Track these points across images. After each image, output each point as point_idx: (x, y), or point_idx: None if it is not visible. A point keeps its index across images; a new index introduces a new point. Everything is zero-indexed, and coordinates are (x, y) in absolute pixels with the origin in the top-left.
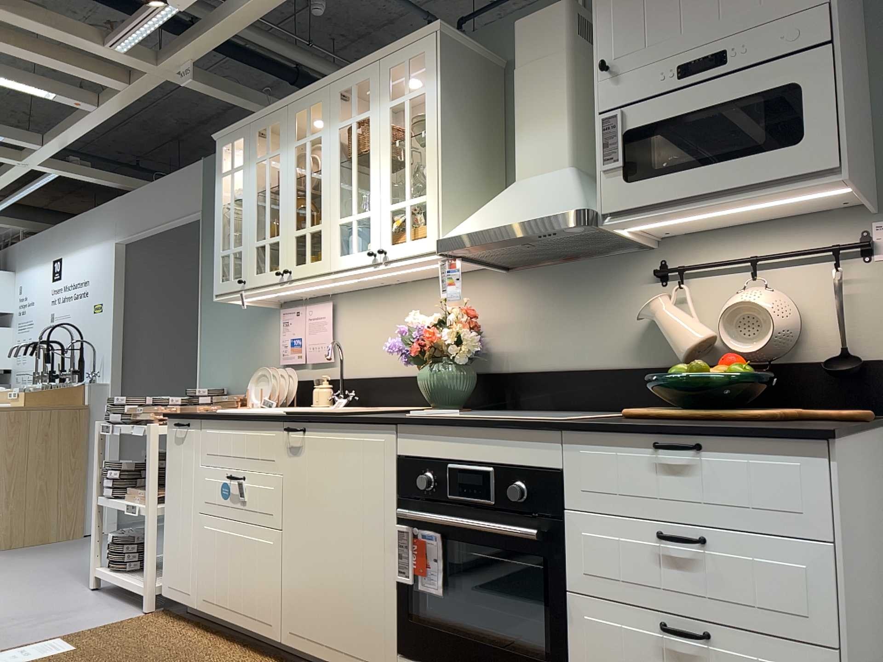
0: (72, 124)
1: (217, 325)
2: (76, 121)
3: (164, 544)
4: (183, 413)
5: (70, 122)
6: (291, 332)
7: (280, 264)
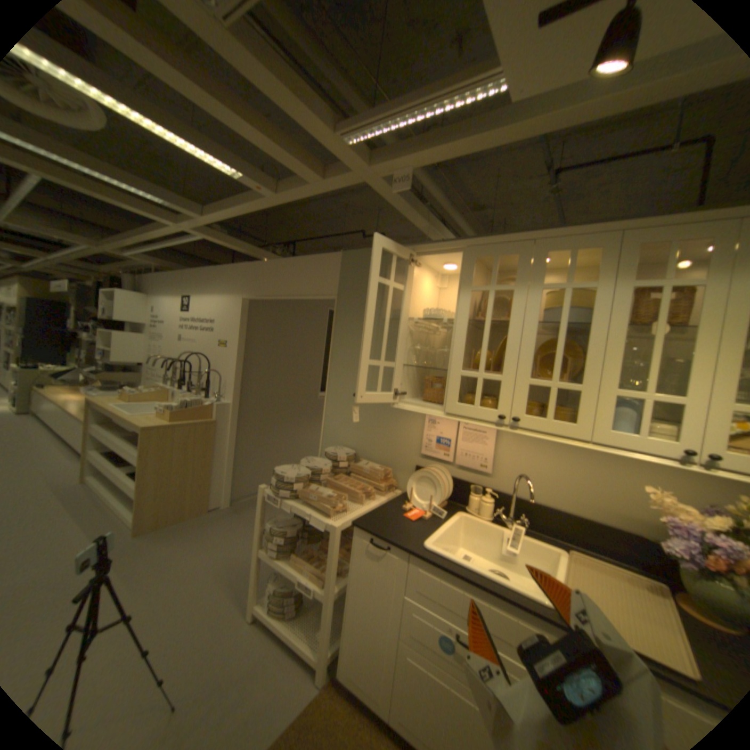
0: (235, 201)
1: (347, 395)
2: (241, 199)
3: (343, 636)
4: (374, 526)
5: (233, 198)
6: (439, 431)
7: (502, 406)
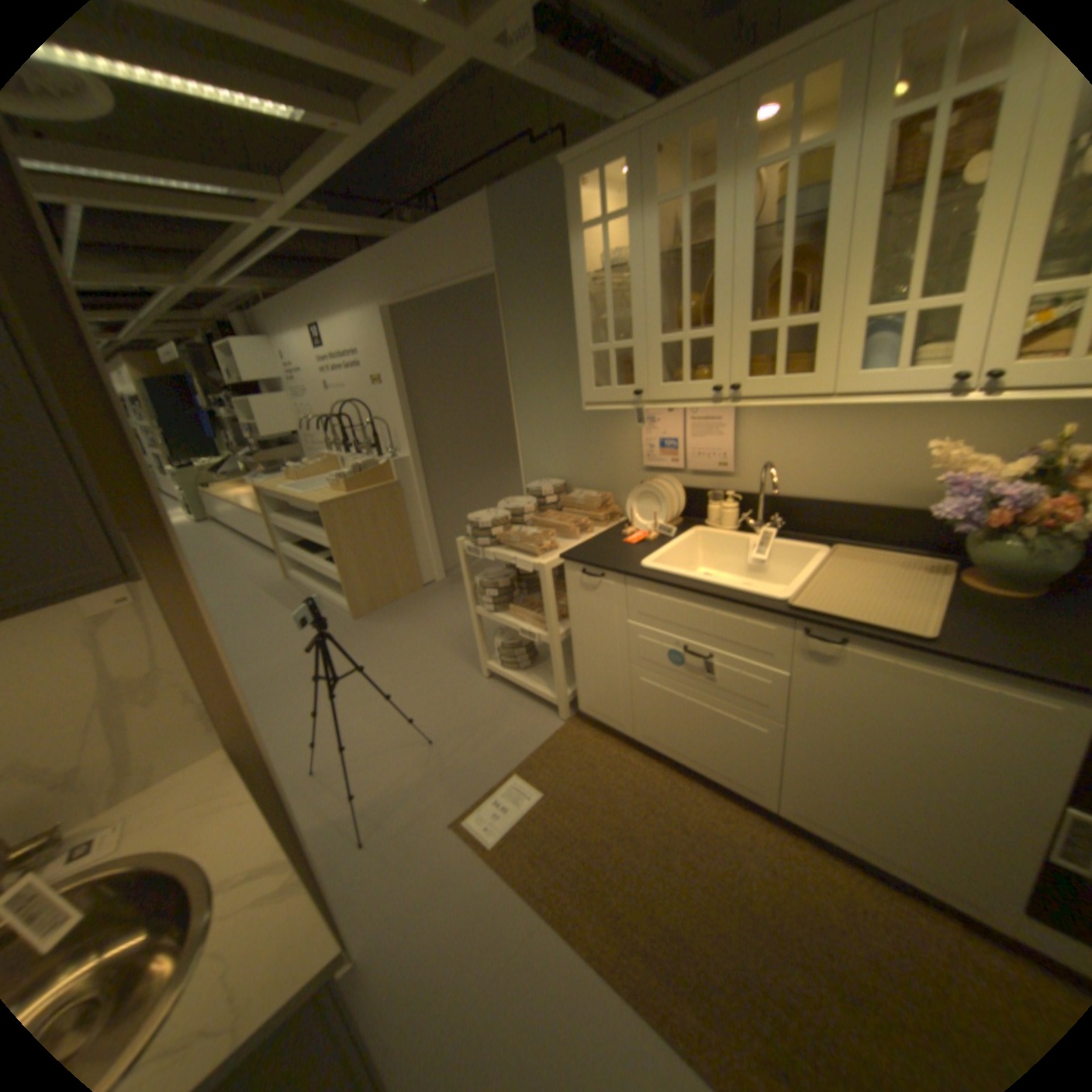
0: (313, 157)
1: (539, 411)
2: (319, 151)
3: (576, 672)
4: (584, 557)
5: (308, 153)
6: (661, 431)
7: (717, 374)
